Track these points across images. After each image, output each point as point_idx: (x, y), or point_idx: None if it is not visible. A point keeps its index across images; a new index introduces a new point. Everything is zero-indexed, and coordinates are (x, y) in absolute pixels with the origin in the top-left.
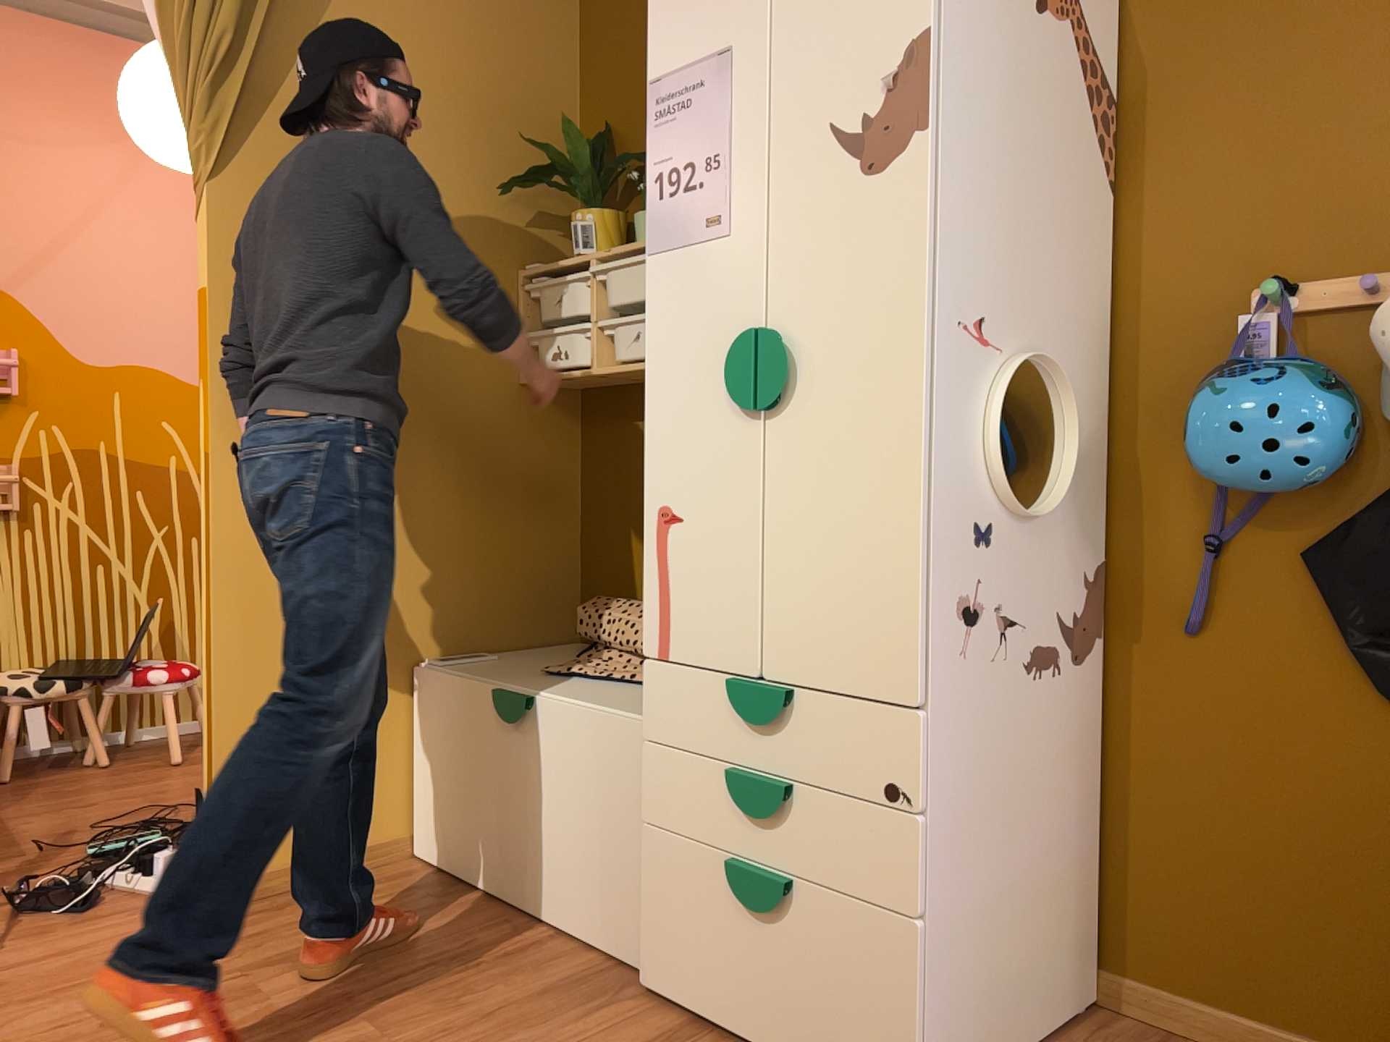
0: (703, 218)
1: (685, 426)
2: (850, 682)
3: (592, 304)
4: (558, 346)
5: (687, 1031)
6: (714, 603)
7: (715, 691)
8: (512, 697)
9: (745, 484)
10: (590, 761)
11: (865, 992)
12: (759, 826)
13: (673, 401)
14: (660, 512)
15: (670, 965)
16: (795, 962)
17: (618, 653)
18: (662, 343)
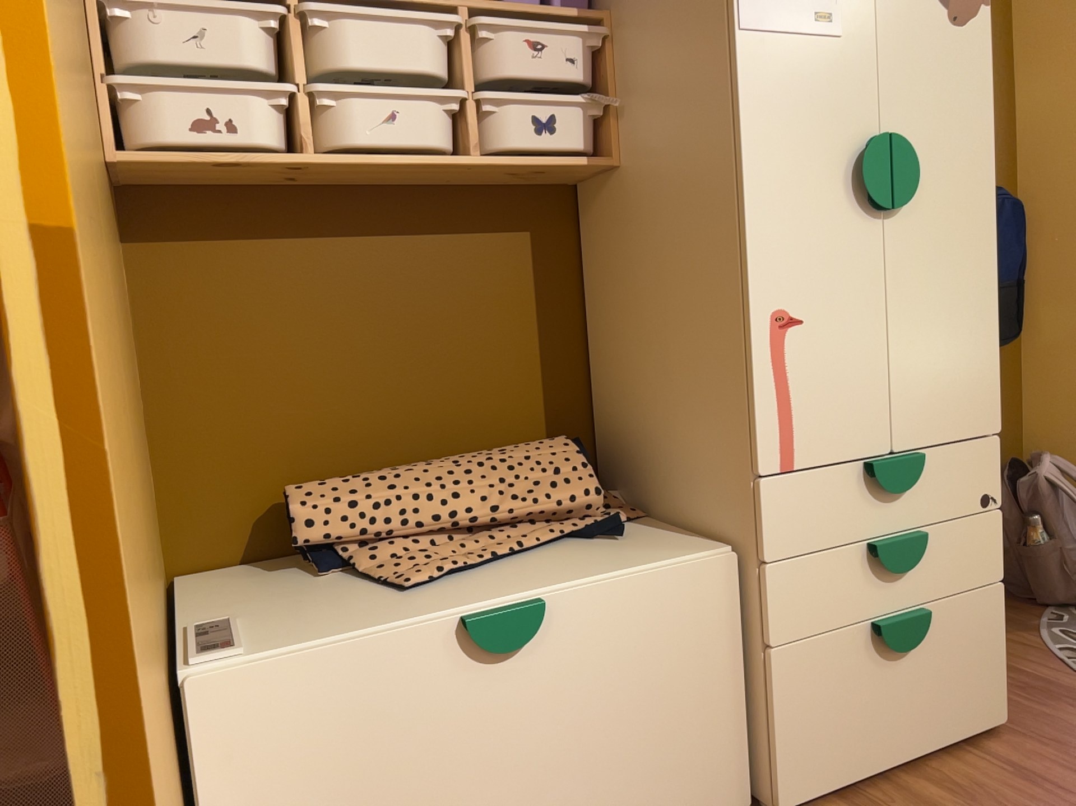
0: (811, 11)
1: (802, 226)
2: (959, 429)
3: (300, 61)
4: (212, 114)
5: (858, 801)
6: (844, 397)
7: (846, 481)
8: (515, 616)
9: (870, 280)
10: (651, 632)
11: (976, 652)
12: (899, 579)
13: (786, 199)
14: (776, 318)
15: (815, 764)
16: (927, 669)
17: (405, 540)
18: (766, 135)
